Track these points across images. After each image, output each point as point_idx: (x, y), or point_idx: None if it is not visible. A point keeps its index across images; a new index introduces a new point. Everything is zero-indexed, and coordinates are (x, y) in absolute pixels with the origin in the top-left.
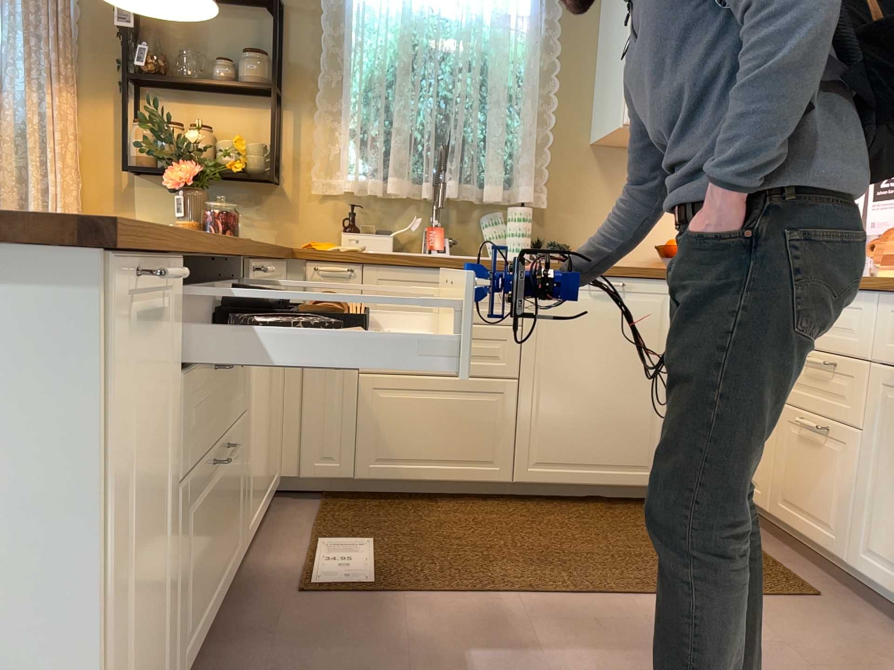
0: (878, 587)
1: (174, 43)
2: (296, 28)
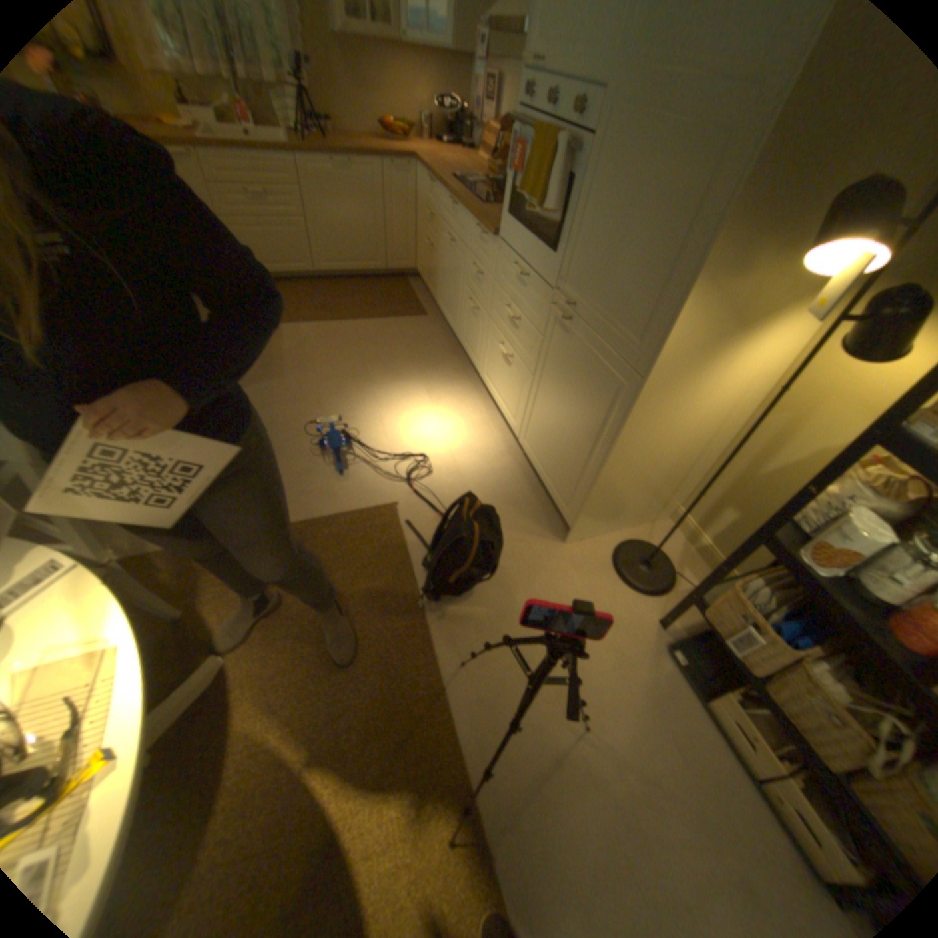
0: (441, 311)
1: None
2: None
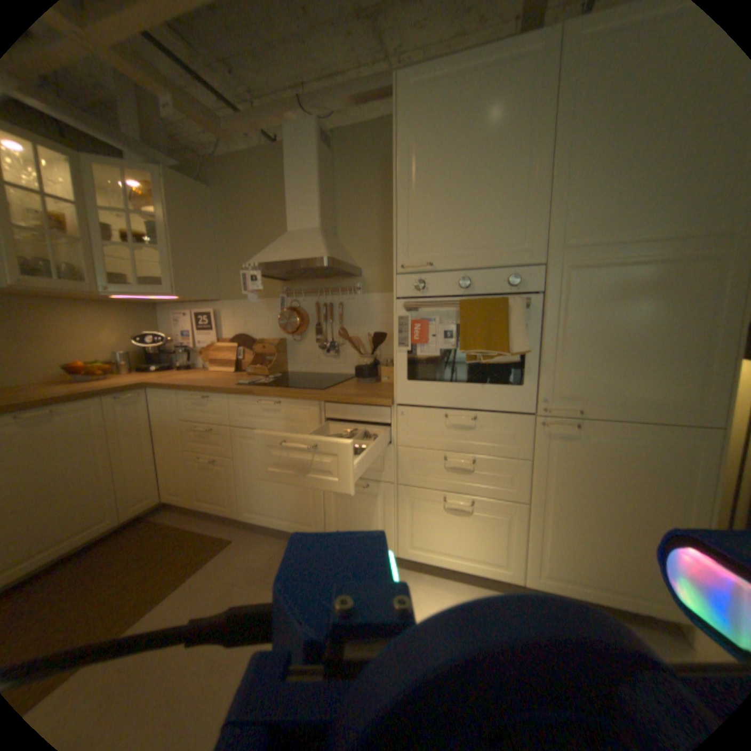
0: (253, 525)
1: None
2: None
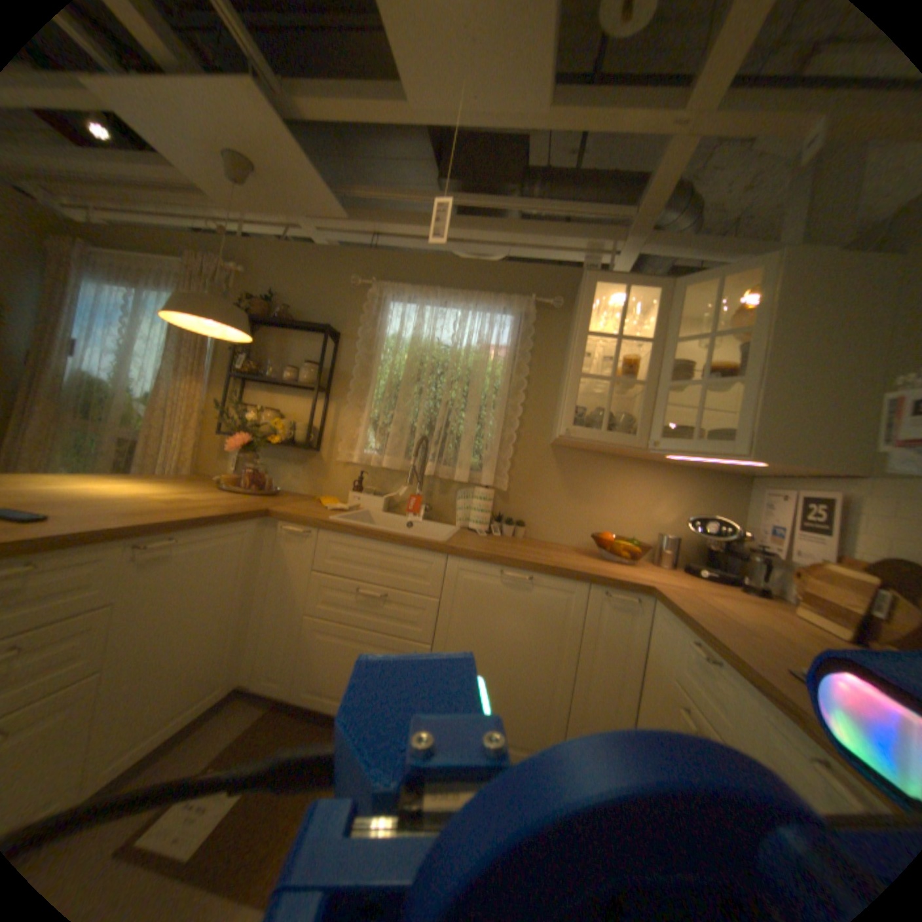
0: None
1: (269, 354)
2: (345, 349)
